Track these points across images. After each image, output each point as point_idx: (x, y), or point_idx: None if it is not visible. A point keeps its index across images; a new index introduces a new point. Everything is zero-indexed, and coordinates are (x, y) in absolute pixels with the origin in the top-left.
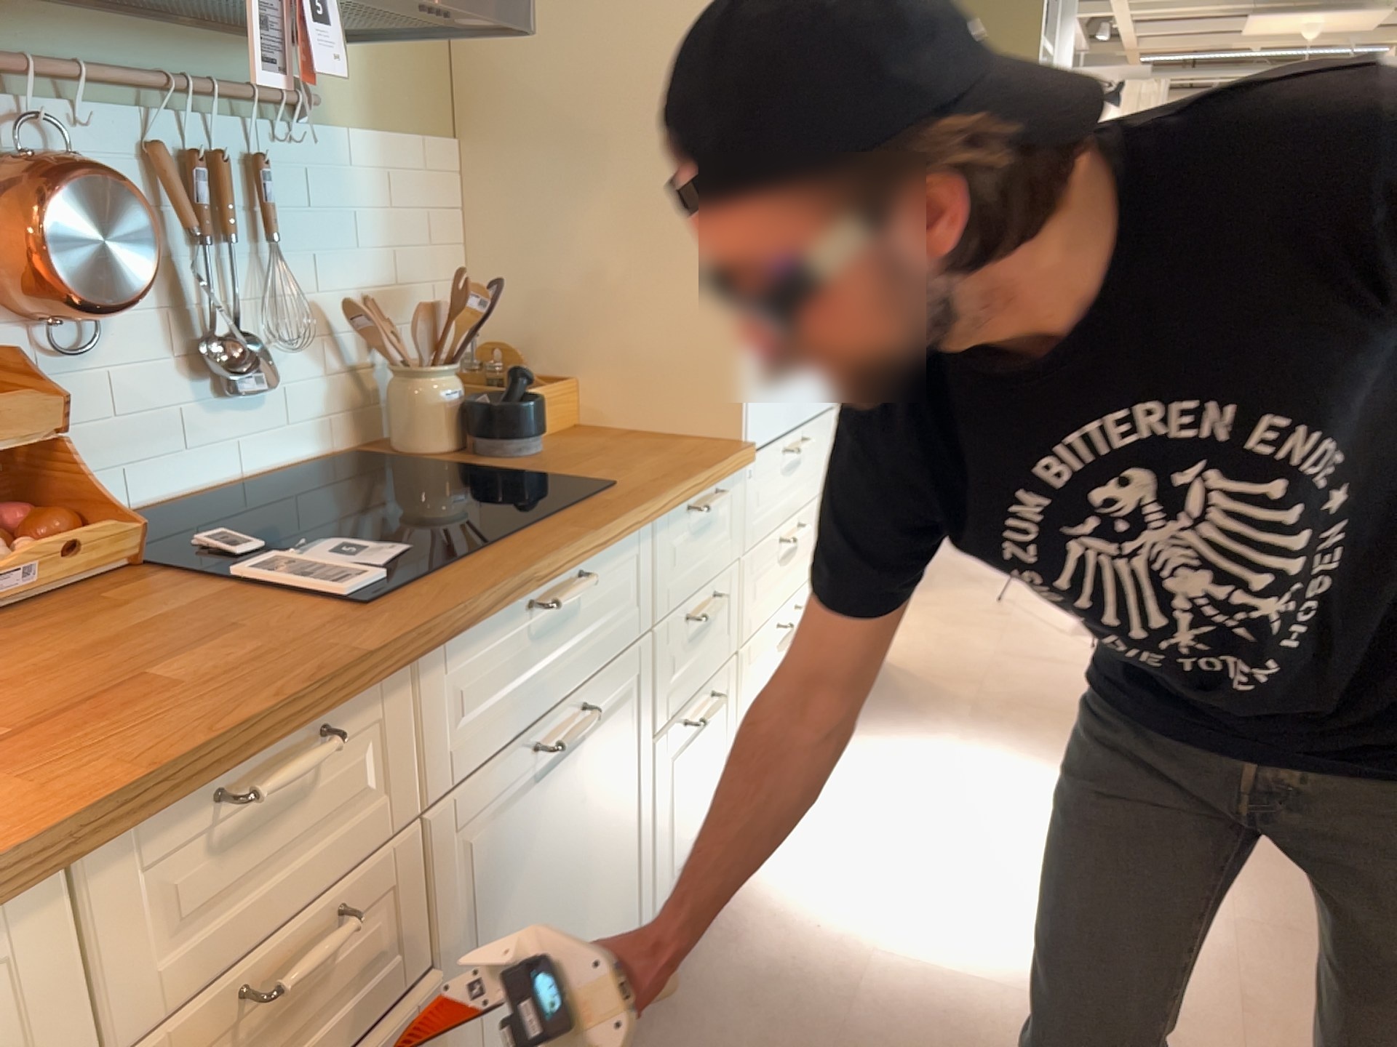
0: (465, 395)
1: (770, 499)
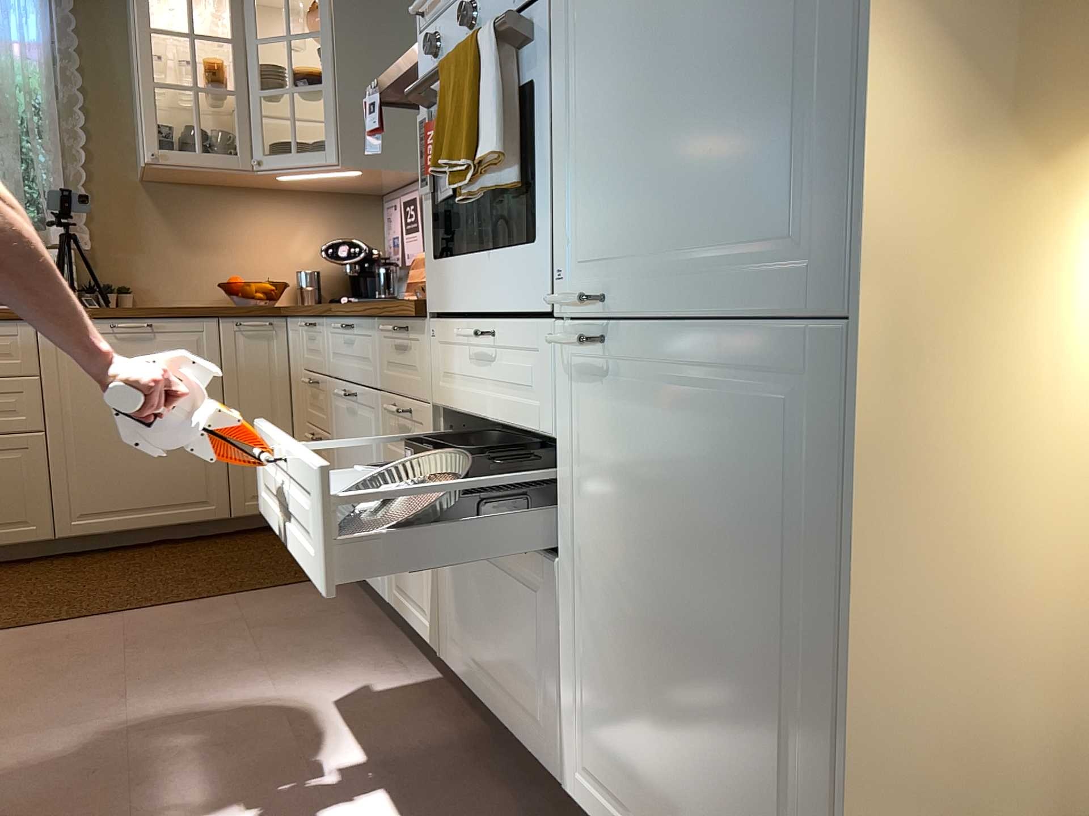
0: None
1: (459, 376)
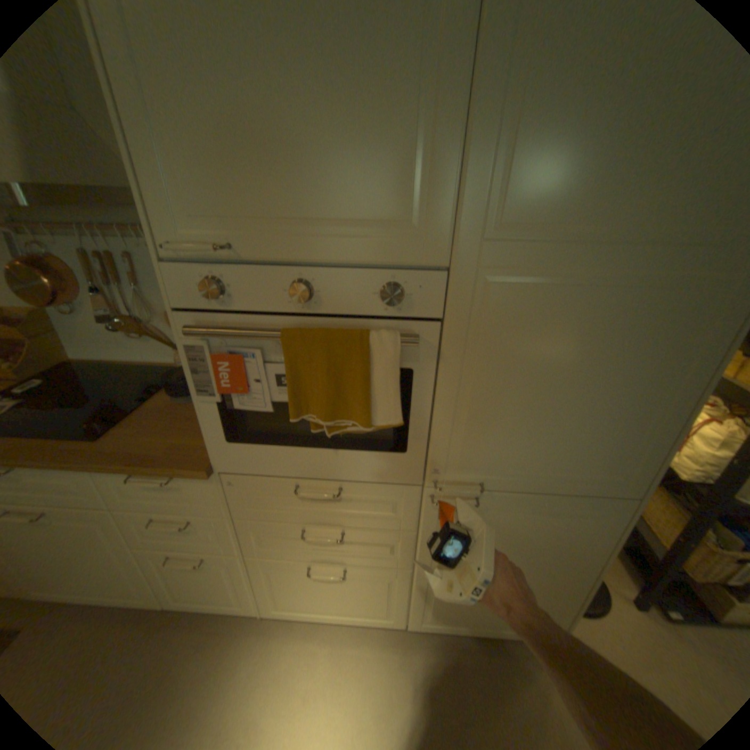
0: None
1: (275, 506)
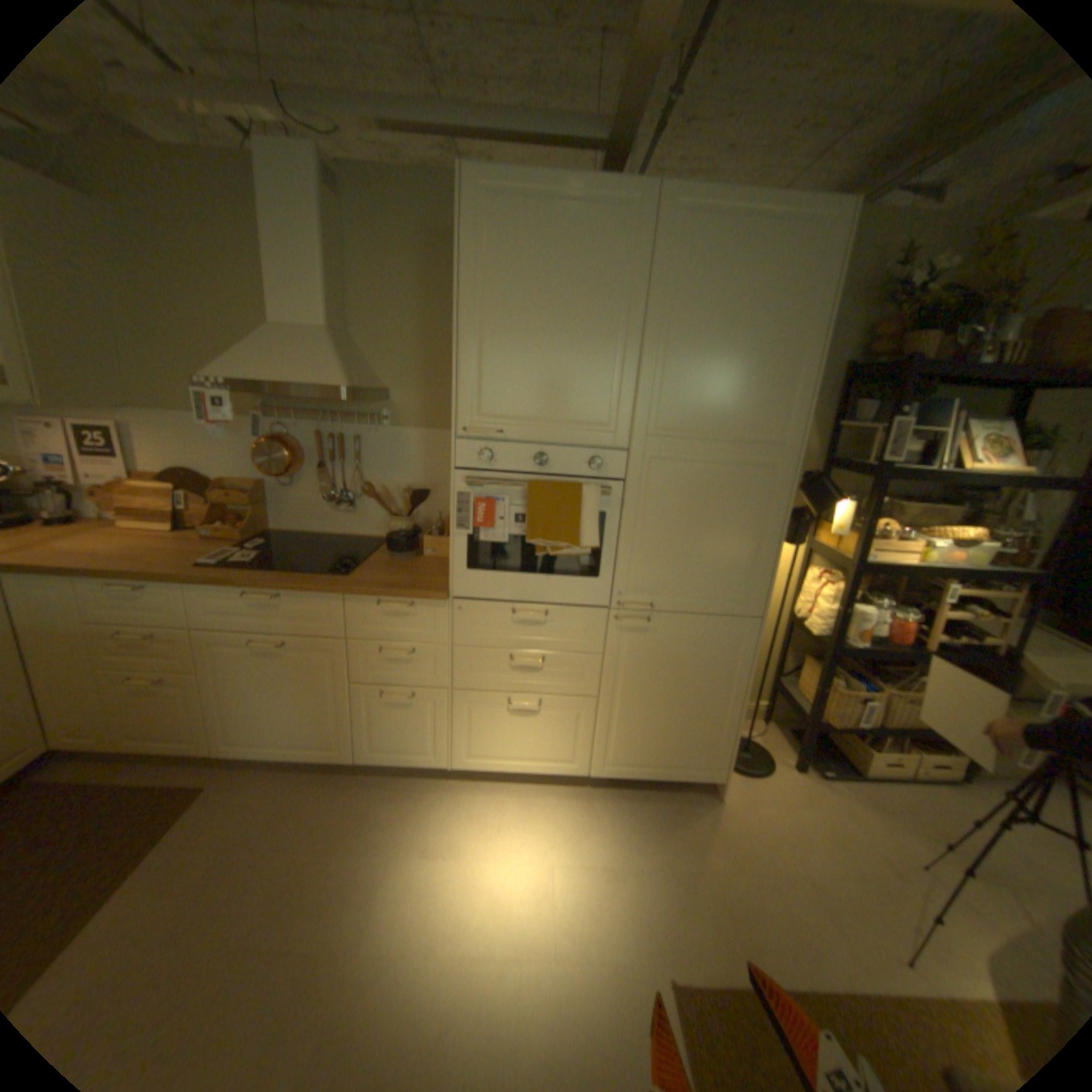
0: (401, 531)
1: (491, 630)
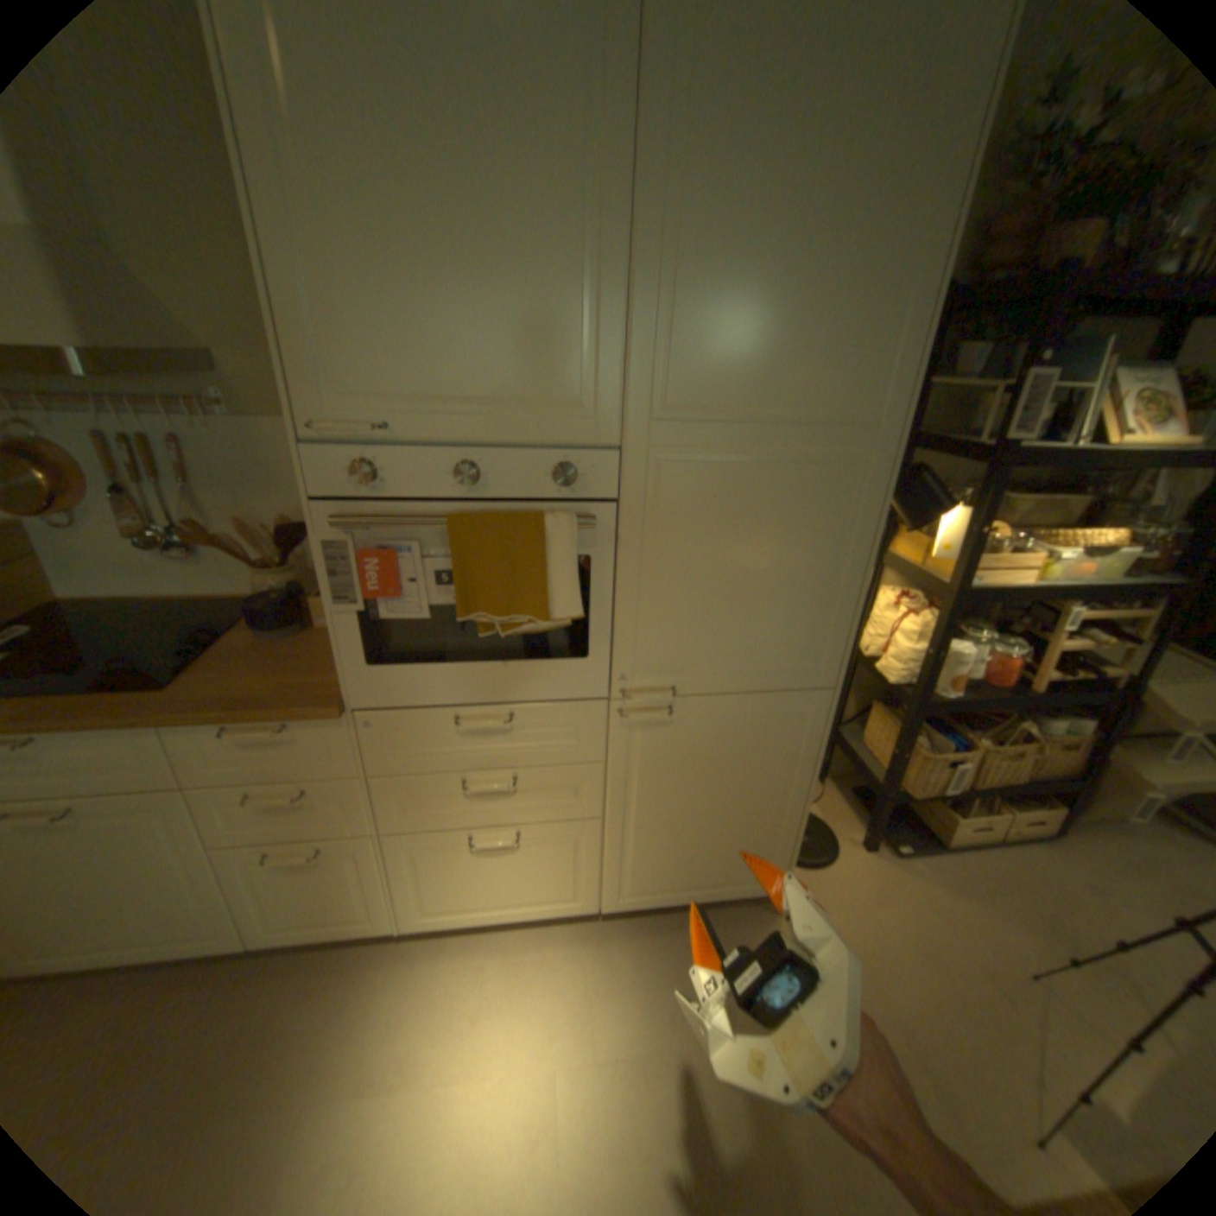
0: (273, 590)
1: (426, 749)
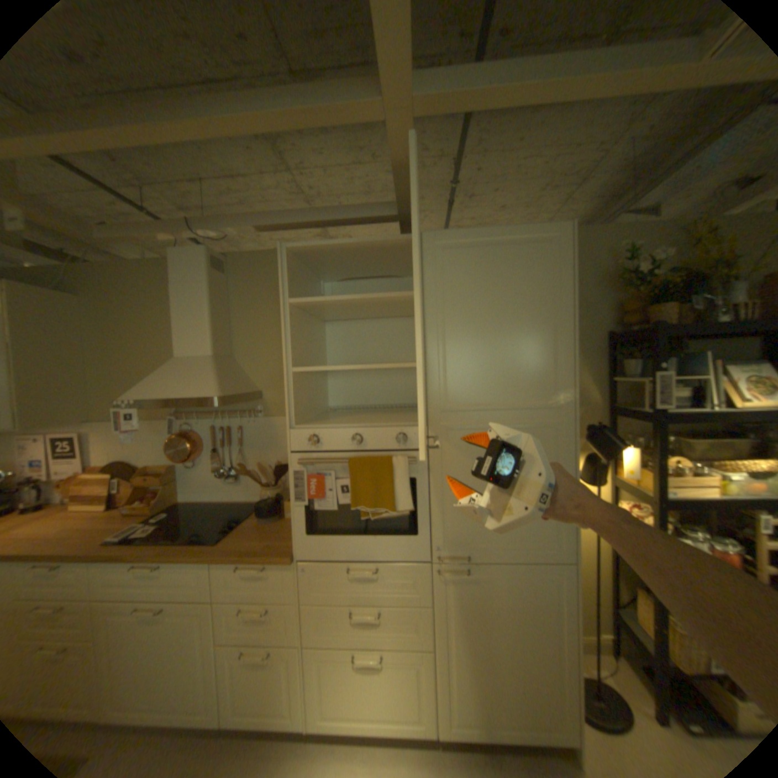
0: (268, 498)
1: (331, 589)
